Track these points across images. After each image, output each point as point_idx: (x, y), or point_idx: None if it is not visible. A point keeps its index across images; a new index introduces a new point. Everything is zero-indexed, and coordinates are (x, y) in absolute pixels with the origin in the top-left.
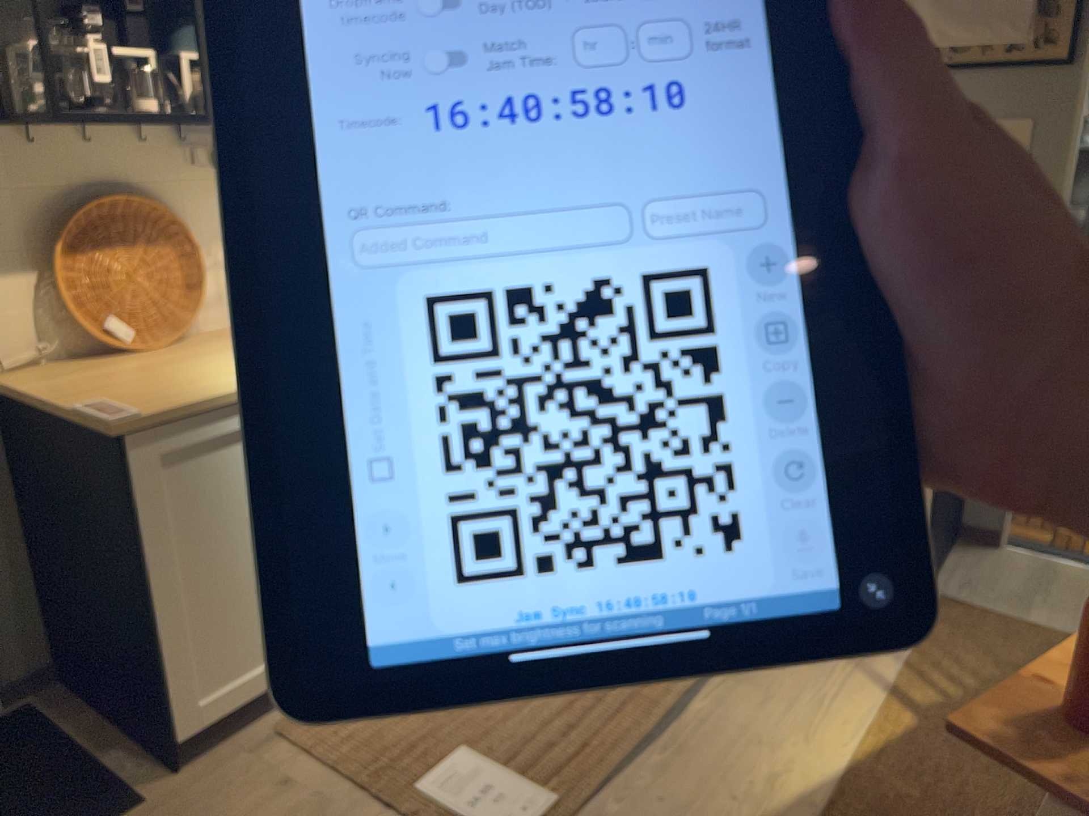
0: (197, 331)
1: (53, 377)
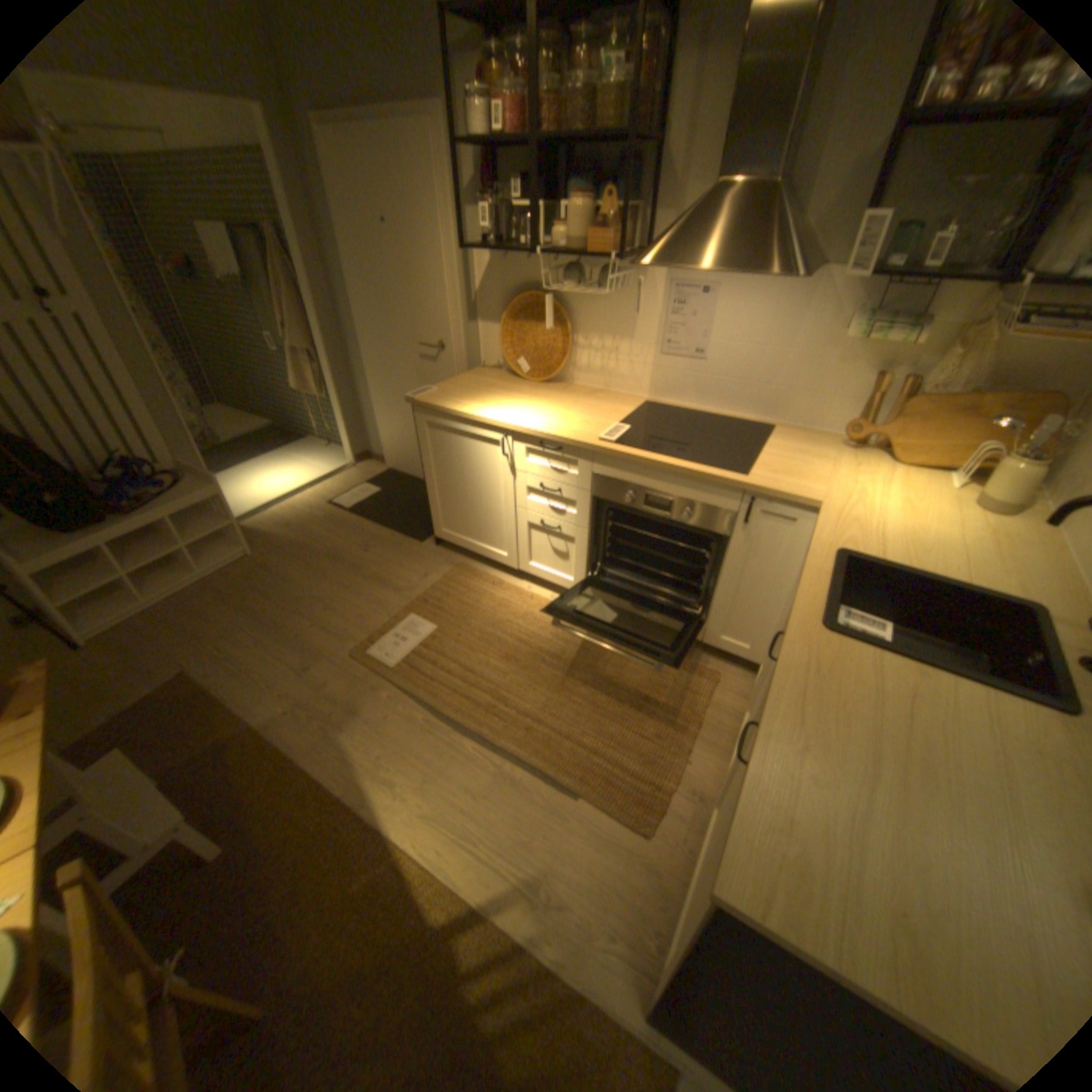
0: (569, 381)
1: (480, 375)
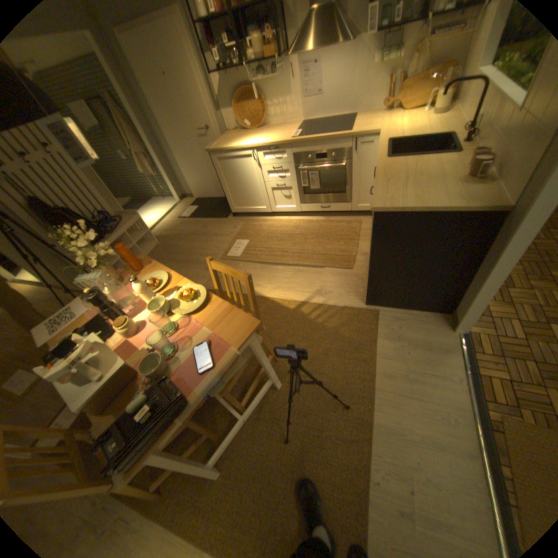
0: (268, 124)
1: (229, 134)
